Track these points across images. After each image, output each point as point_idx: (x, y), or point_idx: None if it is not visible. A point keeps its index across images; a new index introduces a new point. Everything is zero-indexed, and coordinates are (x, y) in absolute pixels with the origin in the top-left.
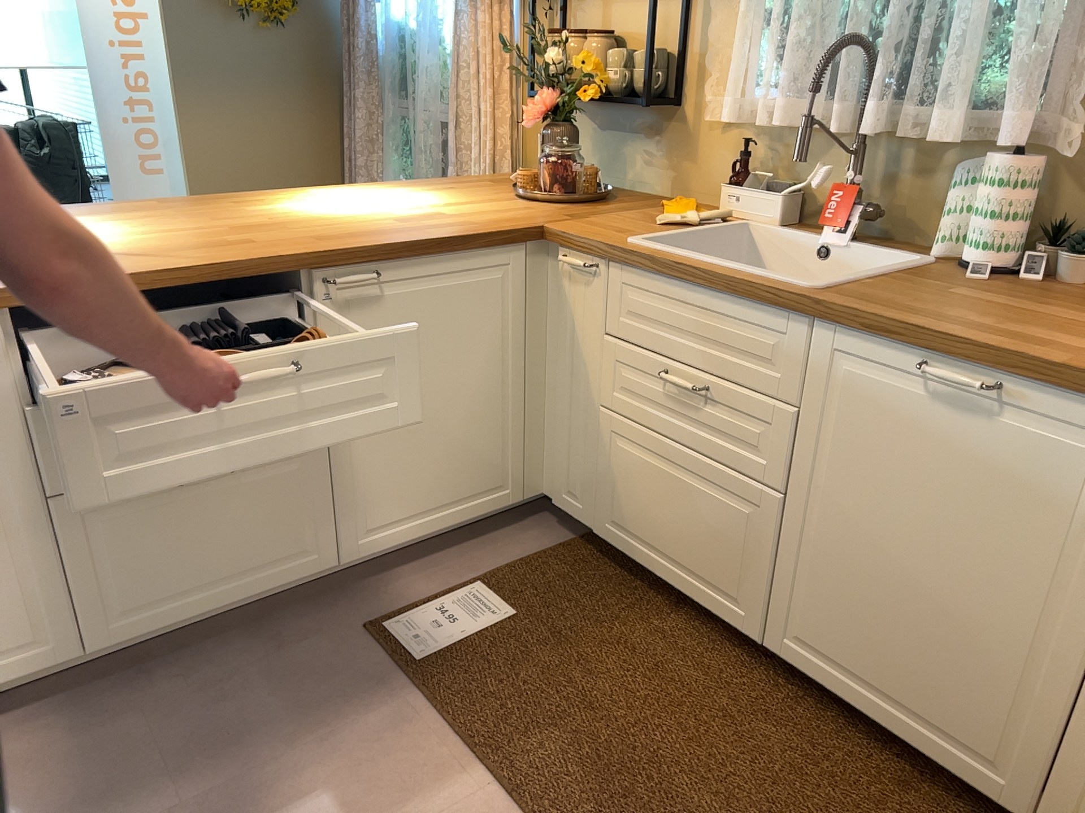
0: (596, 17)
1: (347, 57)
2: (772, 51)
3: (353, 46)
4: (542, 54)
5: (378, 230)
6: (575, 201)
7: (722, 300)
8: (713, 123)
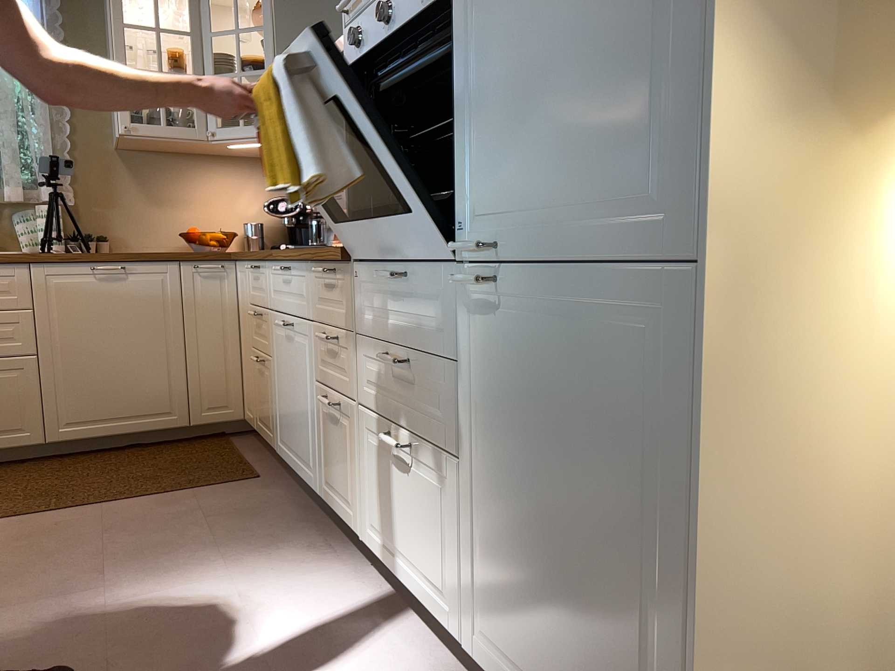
0: None
1: None
2: None
3: None
4: None
5: None
6: None
7: None
8: None
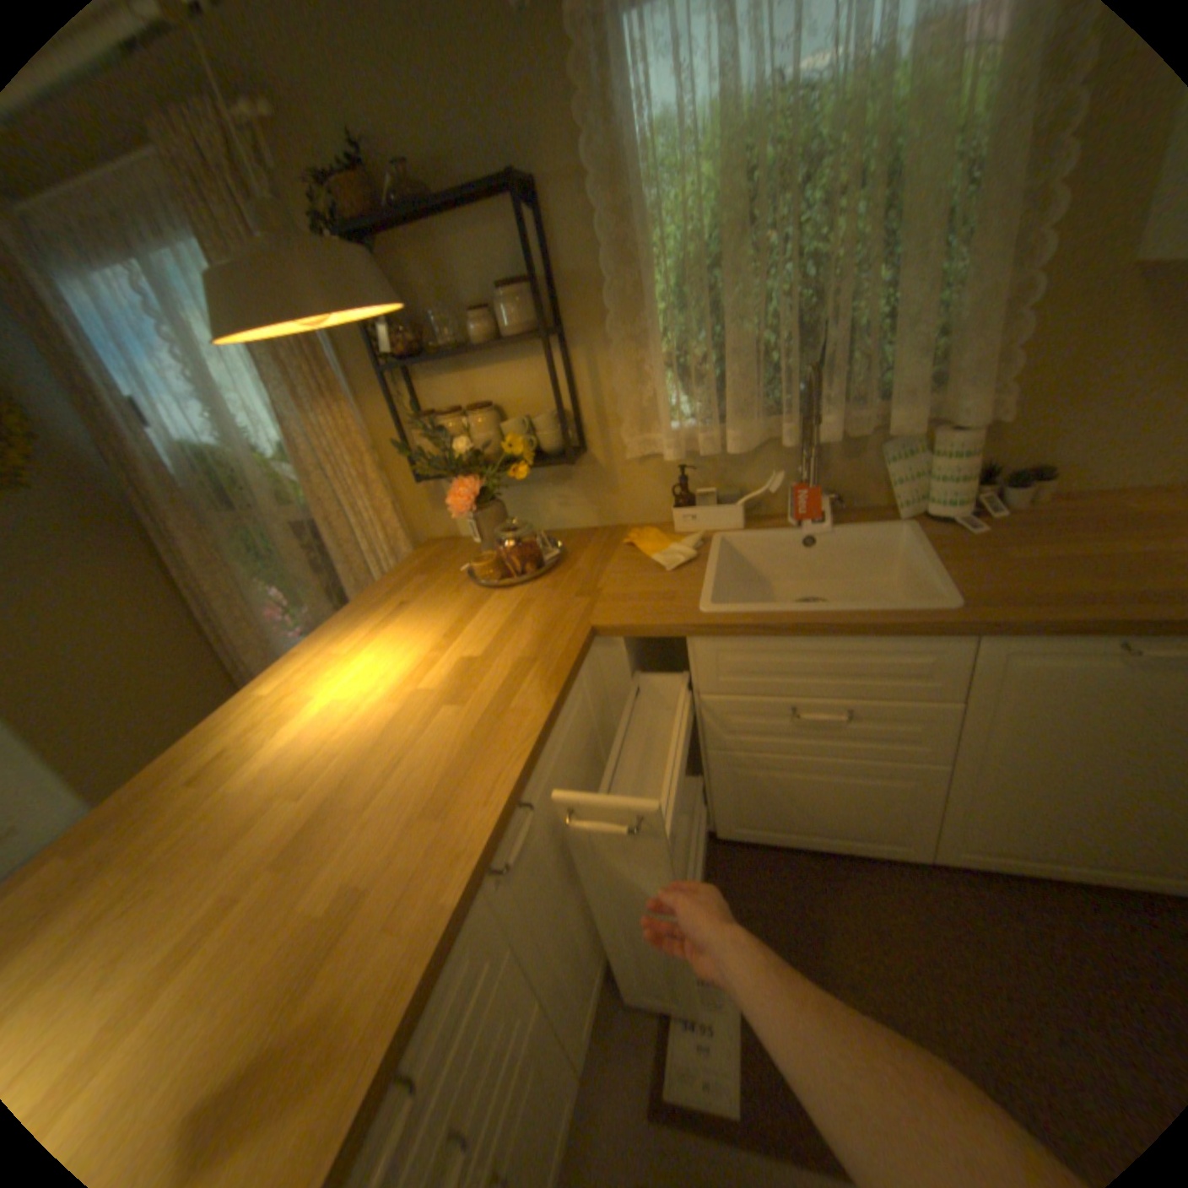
0: (458, 388)
1: (124, 488)
2: (684, 385)
3: (133, 477)
4: (441, 441)
5: (464, 737)
6: (549, 569)
7: (859, 640)
8: (634, 456)
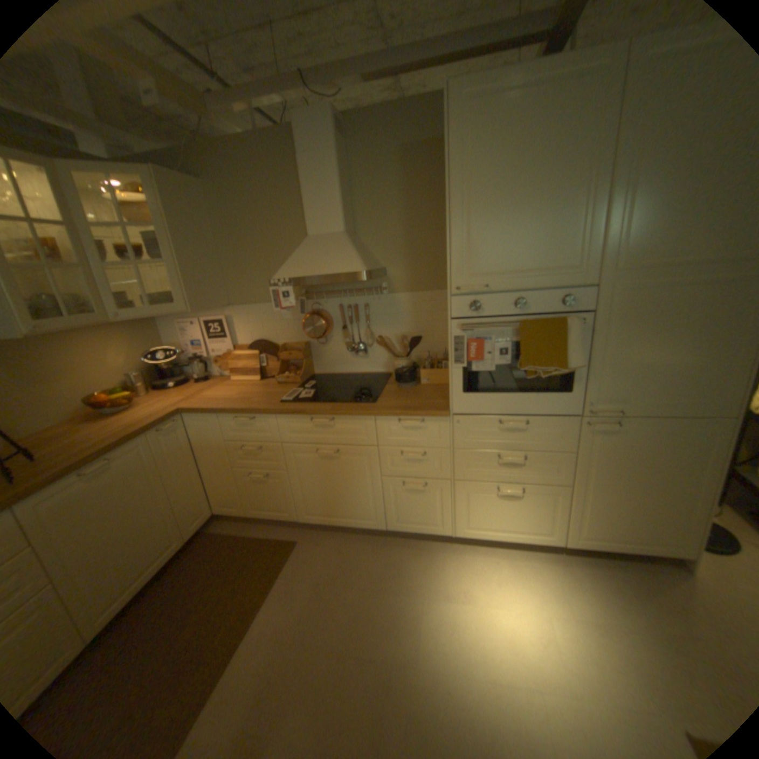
0: None
1: None
2: None
3: None
4: None
5: None
6: None
7: None
8: None
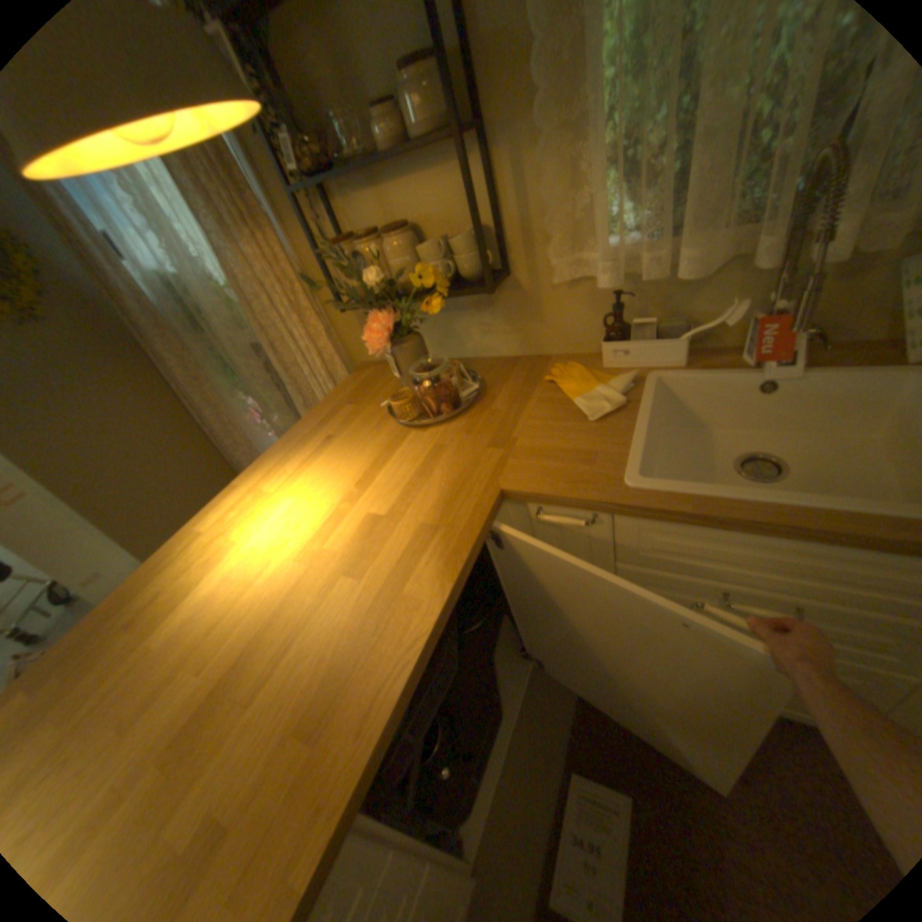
0: (372, 205)
1: (121, 313)
2: (631, 186)
3: (121, 305)
4: (351, 271)
5: (351, 629)
6: (465, 409)
7: (839, 547)
8: (562, 280)
